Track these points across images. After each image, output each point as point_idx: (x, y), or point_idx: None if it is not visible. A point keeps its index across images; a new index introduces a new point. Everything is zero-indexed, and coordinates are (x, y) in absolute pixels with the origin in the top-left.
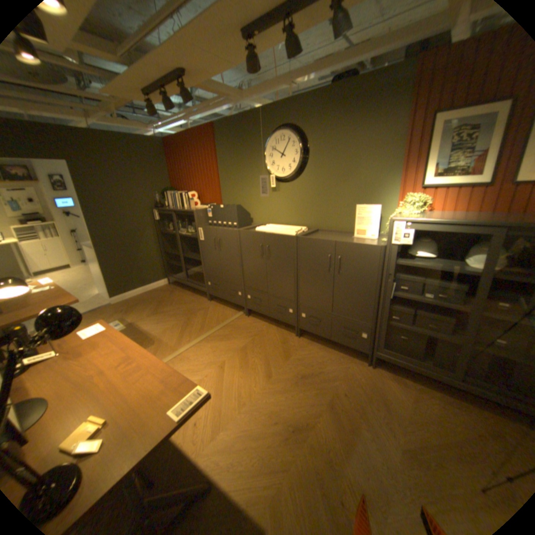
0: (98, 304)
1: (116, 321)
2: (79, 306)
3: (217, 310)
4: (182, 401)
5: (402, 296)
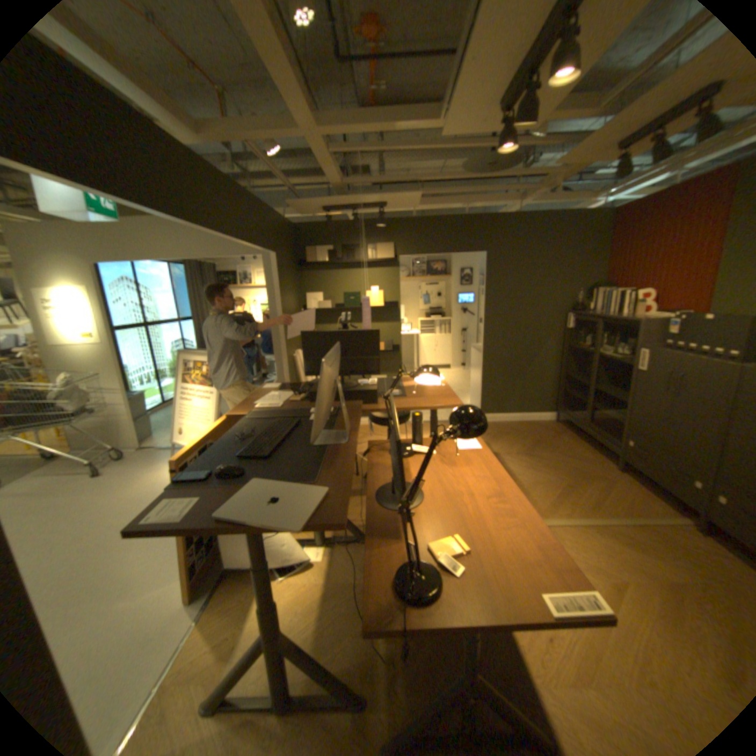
0: None
1: None
2: None
3: (636, 493)
4: (568, 596)
5: None
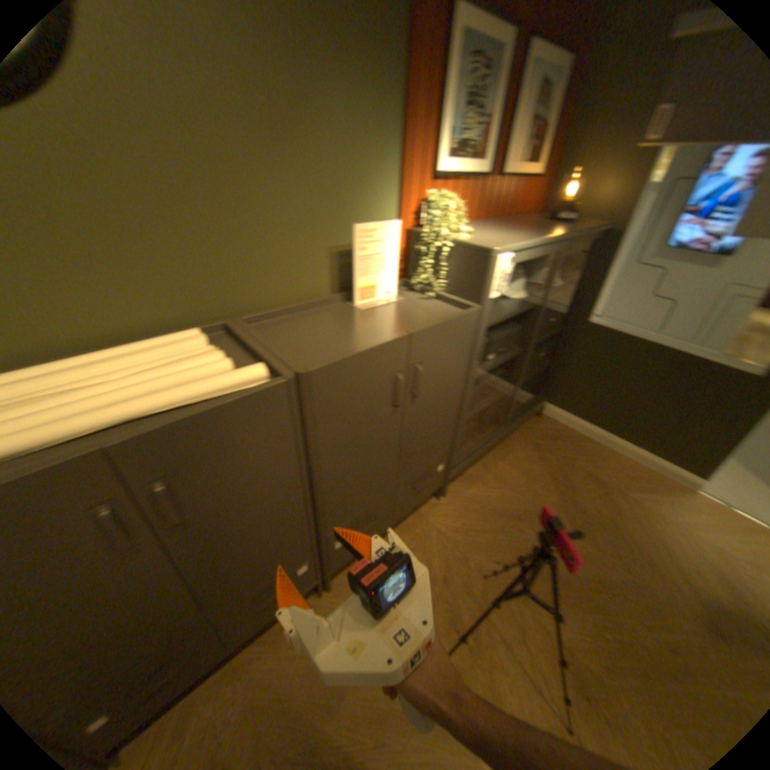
0: None
1: None
2: None
3: None
4: None
5: (477, 376)
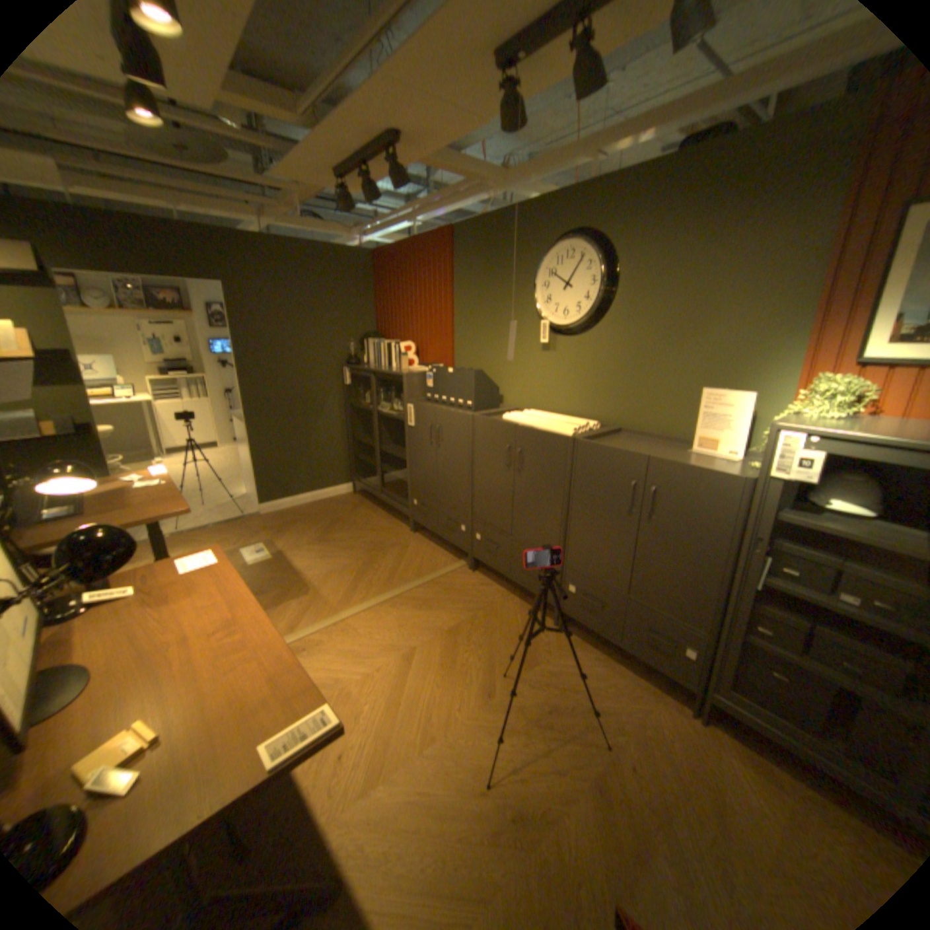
0: (243, 511)
1: (261, 543)
2: (216, 509)
3: (424, 550)
4: (293, 726)
5: (785, 589)
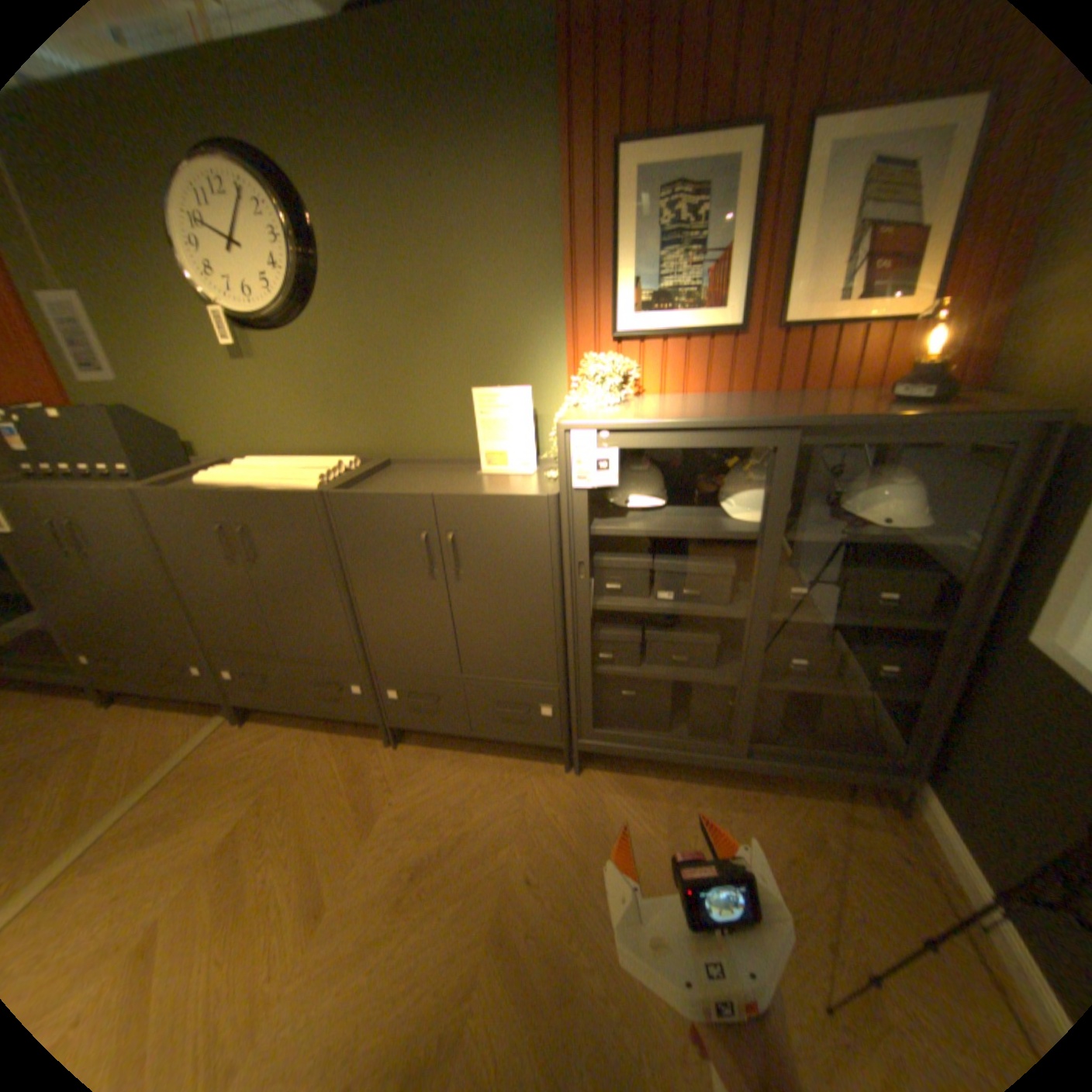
0: None
1: None
2: None
3: (134, 732)
4: None
5: (611, 607)
